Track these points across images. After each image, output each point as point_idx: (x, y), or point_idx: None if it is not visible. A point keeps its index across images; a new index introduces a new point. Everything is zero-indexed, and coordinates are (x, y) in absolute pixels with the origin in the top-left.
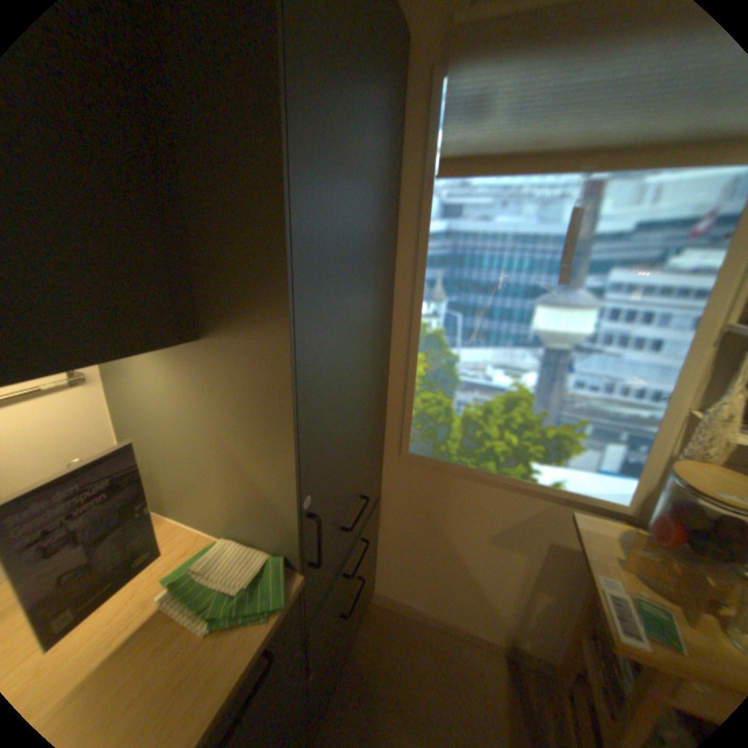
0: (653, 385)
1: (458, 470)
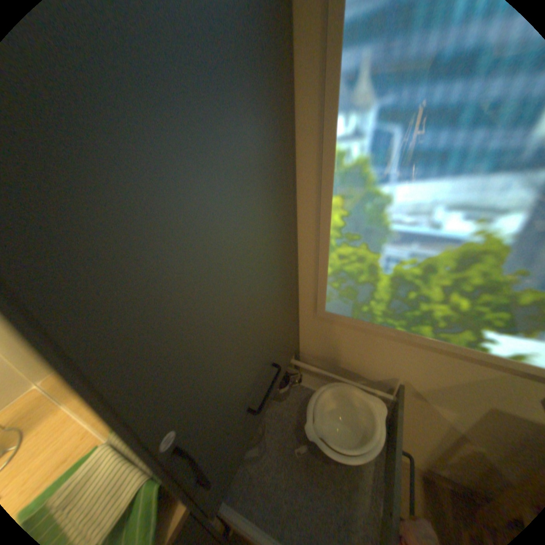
0: None
1: (383, 330)
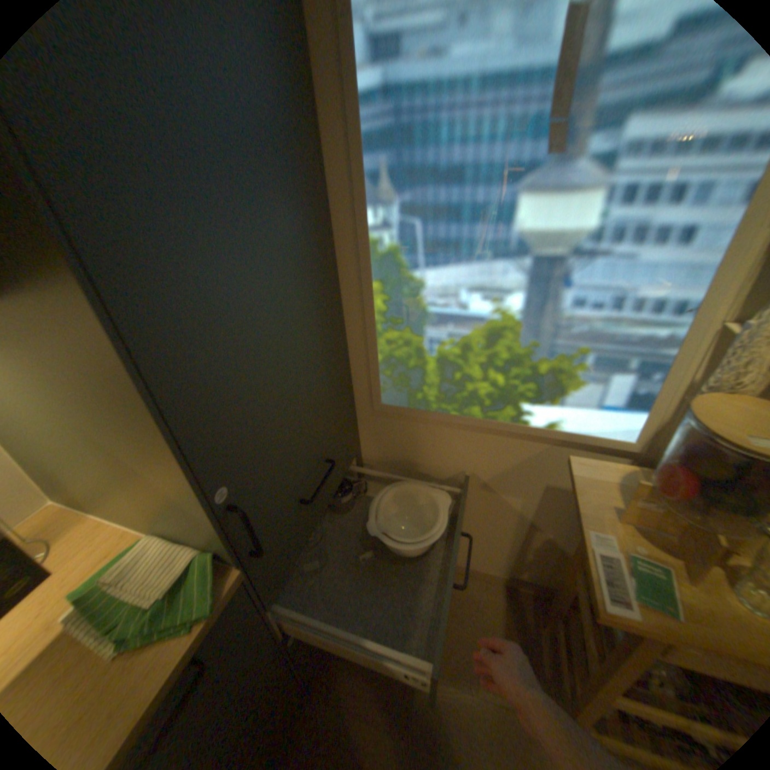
0: (676, 293)
1: (439, 418)
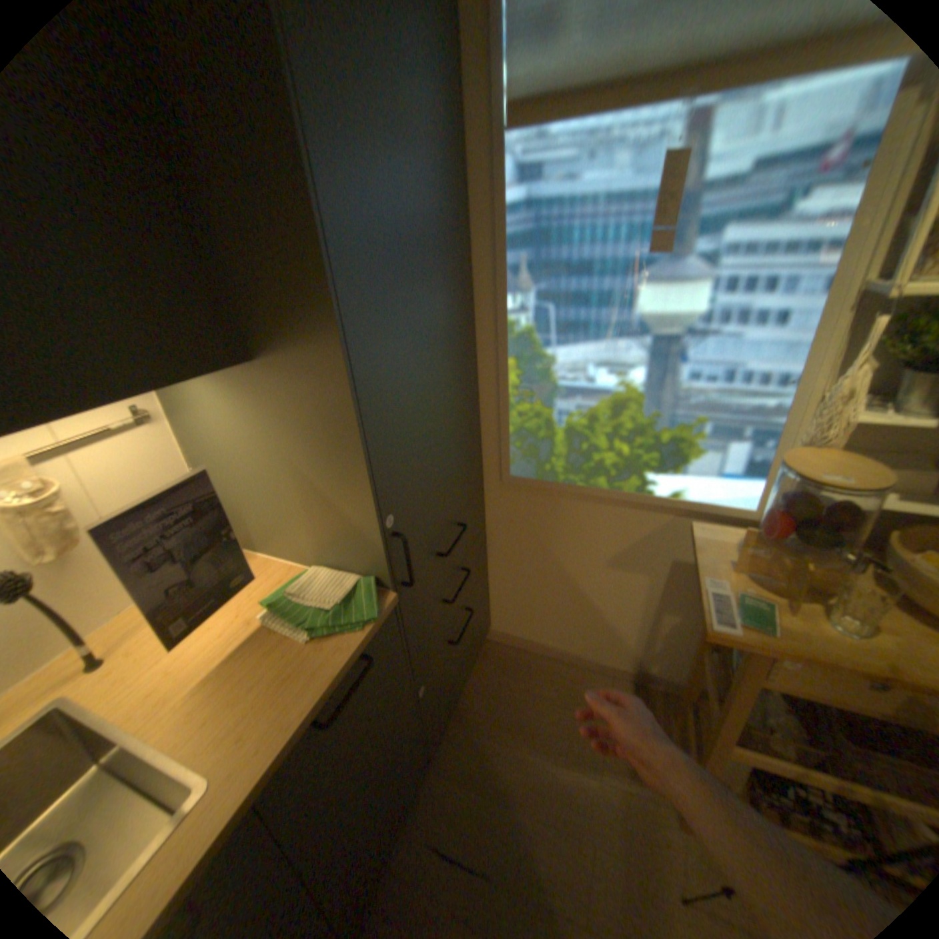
0: (778, 368)
1: (565, 490)
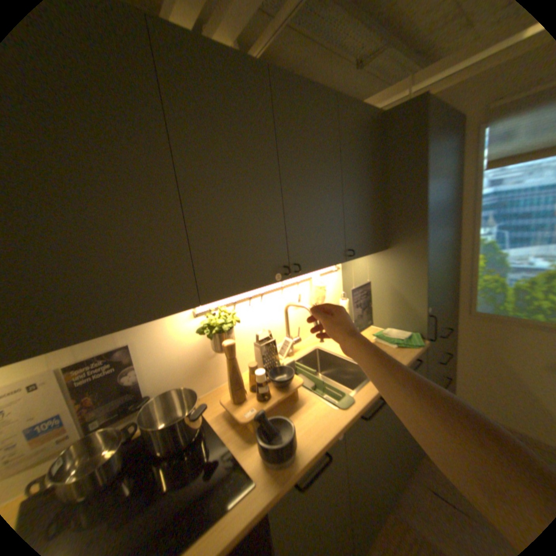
0: None
1: (514, 321)
